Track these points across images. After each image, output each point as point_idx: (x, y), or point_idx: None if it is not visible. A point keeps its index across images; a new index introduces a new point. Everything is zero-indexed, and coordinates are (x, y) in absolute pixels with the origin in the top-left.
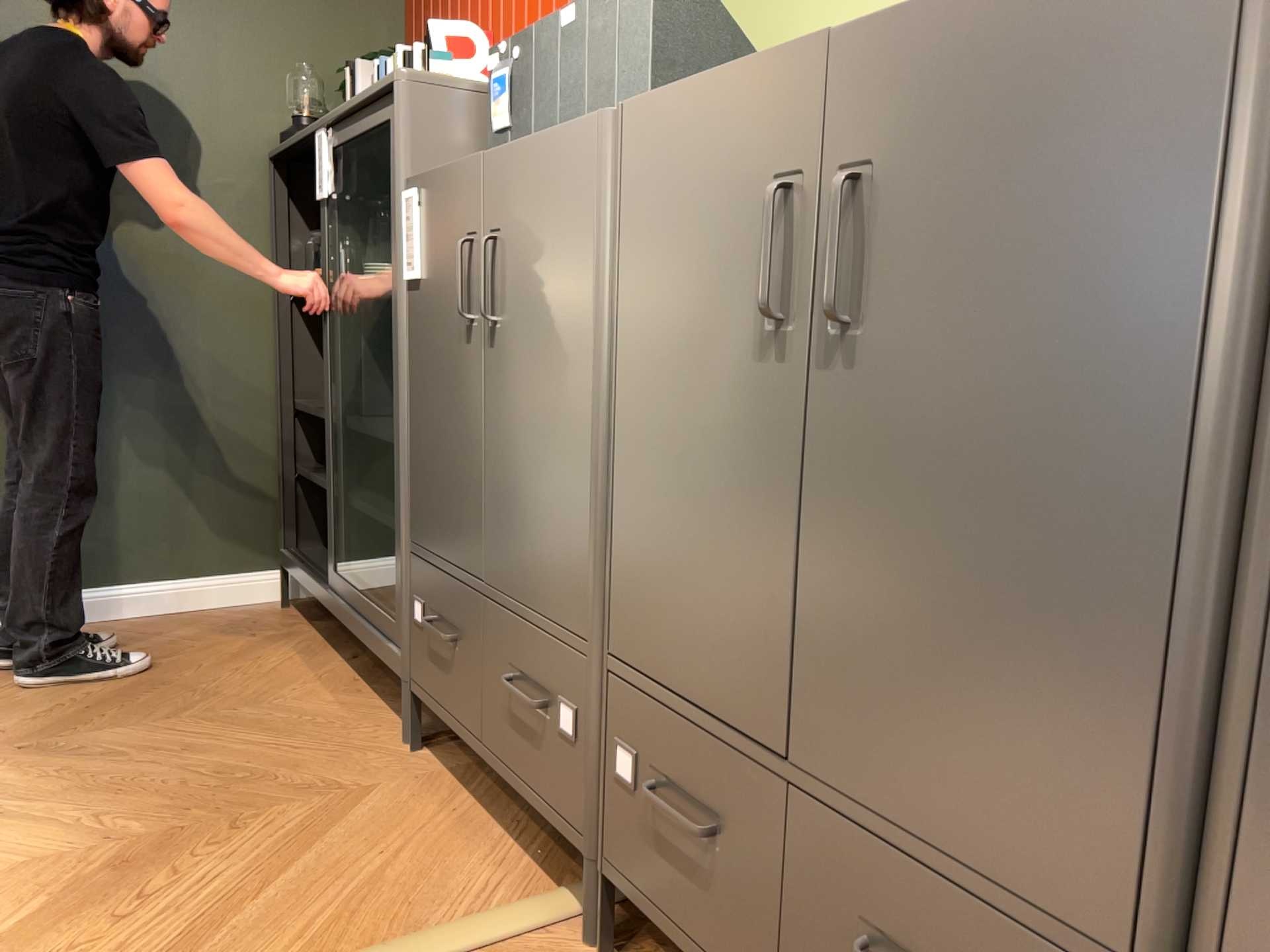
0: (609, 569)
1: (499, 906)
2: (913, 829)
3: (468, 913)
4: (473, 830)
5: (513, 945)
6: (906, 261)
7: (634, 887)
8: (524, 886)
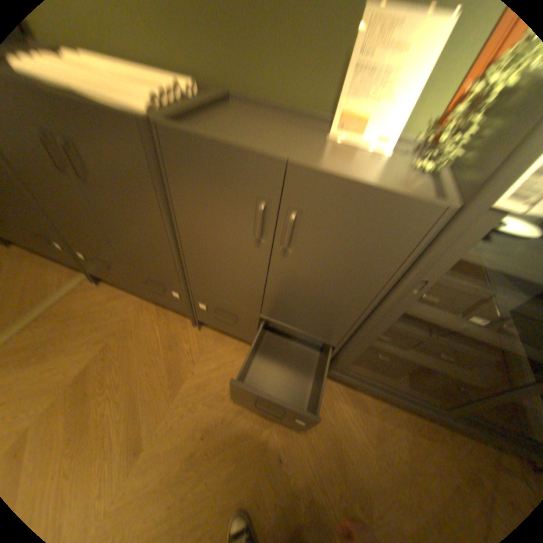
0: (45, 210)
1: (64, 281)
2: (143, 266)
3: (56, 286)
4: (44, 264)
5: (72, 289)
6: (90, 166)
7: (96, 273)
8: (68, 274)
